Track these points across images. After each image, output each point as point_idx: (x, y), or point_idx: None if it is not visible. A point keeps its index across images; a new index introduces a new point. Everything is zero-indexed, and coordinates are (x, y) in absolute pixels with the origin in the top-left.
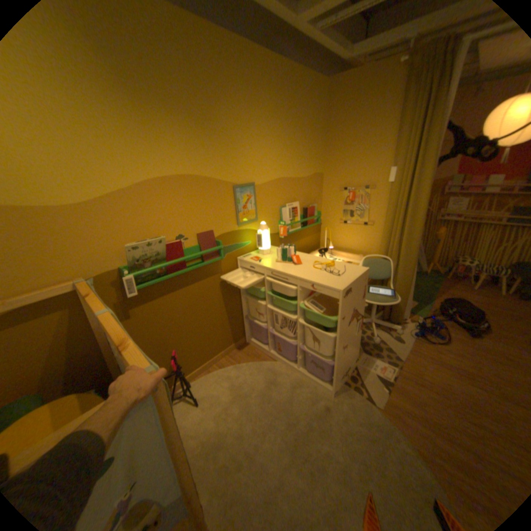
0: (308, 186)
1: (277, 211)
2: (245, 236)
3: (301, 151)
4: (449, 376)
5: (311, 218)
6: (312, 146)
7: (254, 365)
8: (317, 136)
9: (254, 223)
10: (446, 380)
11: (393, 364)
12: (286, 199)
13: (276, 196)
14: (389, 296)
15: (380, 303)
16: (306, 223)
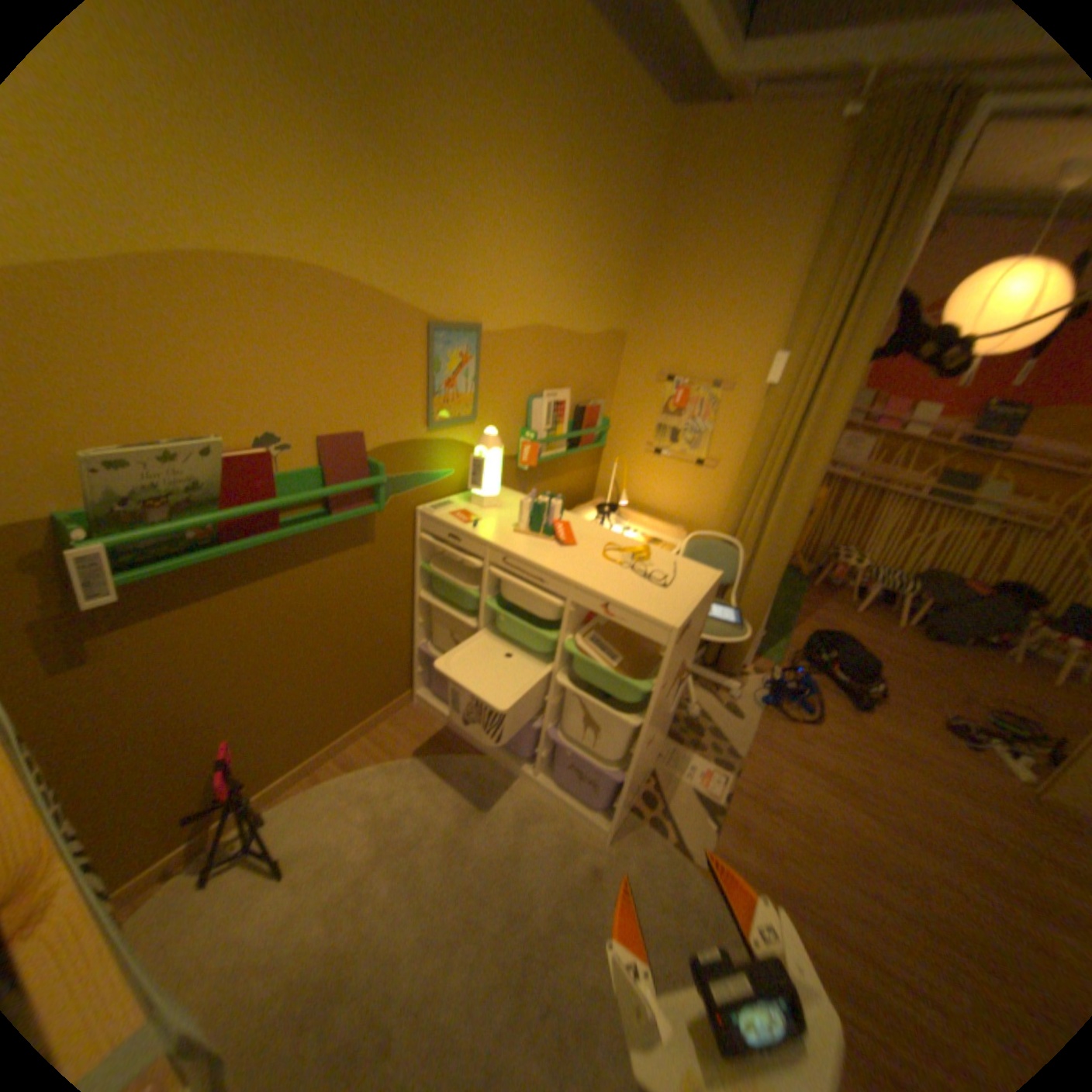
0: (595, 358)
1: (521, 406)
2: (442, 456)
3: (594, 272)
4: (821, 794)
5: (591, 432)
6: (617, 267)
7: (430, 766)
8: (630, 246)
9: (467, 427)
10: (818, 801)
11: (724, 765)
12: (546, 381)
13: (526, 369)
14: (732, 626)
15: (713, 639)
16: (578, 442)
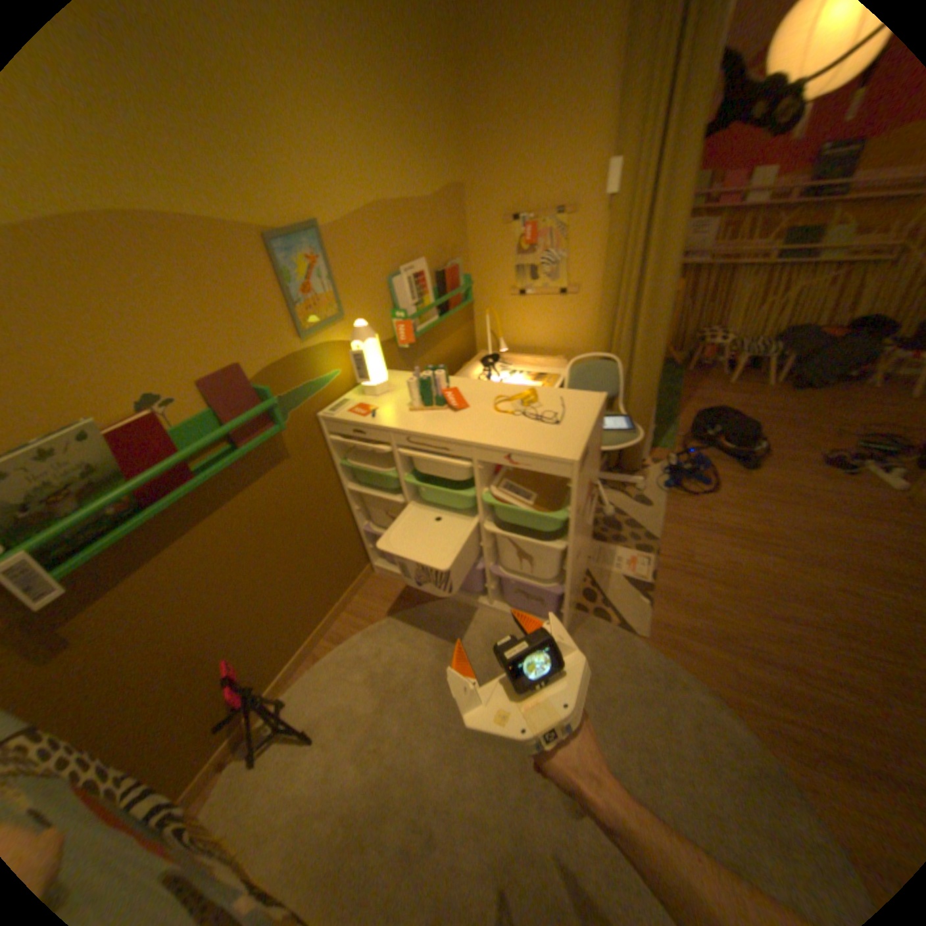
0: (440, 217)
1: (384, 287)
2: (325, 359)
3: (413, 127)
4: (730, 548)
5: (457, 292)
6: (434, 114)
7: (404, 619)
8: (441, 86)
9: (339, 324)
10: (728, 555)
11: (645, 548)
12: (400, 255)
13: (377, 249)
14: (625, 431)
15: (612, 448)
16: (448, 305)
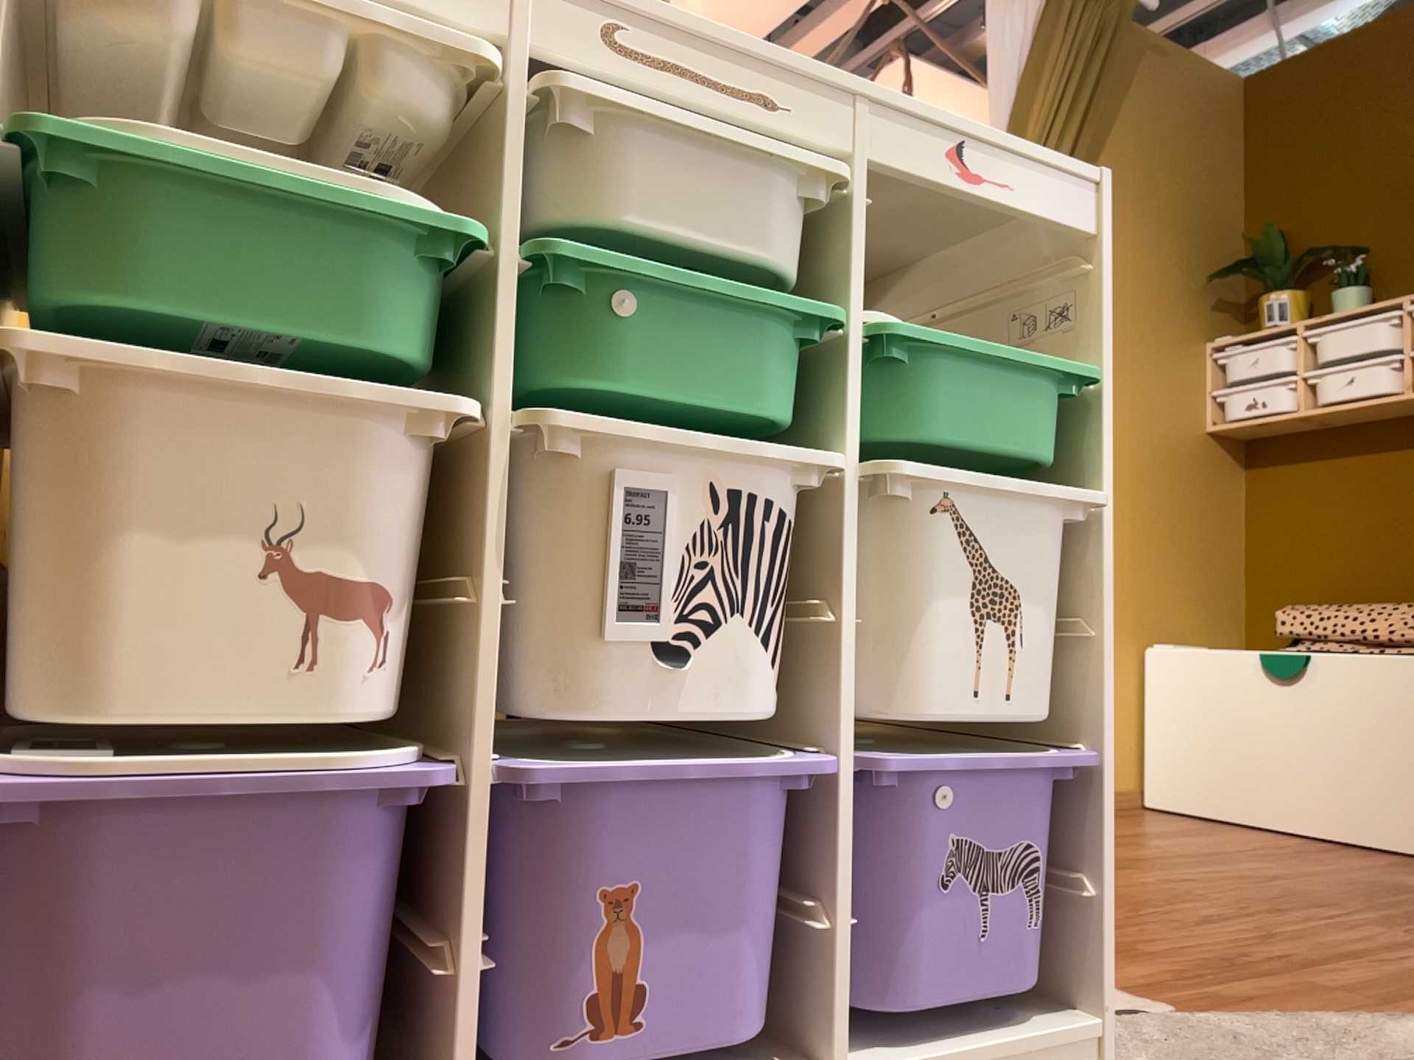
0: None
1: None
2: None
3: None
4: None
5: None
6: None
7: None
8: None
9: None
10: None
11: None
12: None
13: None
14: None
15: None
16: None
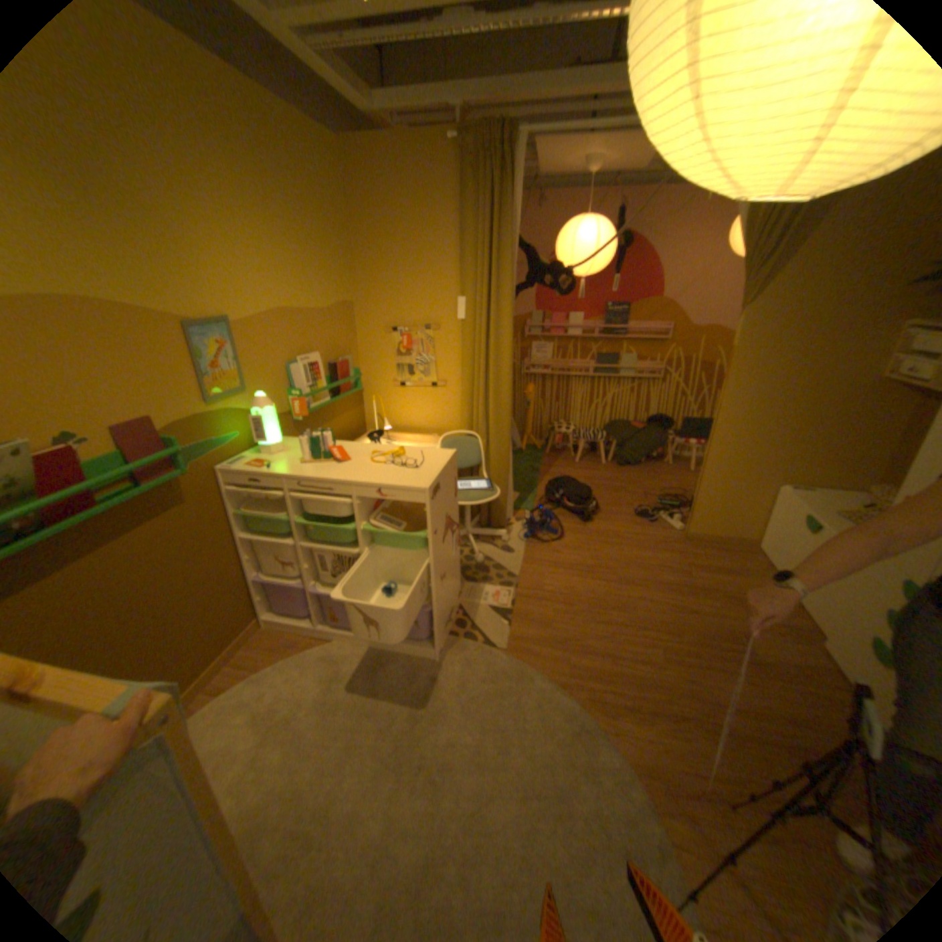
0: (333, 325)
1: (283, 372)
2: (226, 423)
3: (311, 262)
4: (569, 578)
5: (347, 381)
6: (329, 255)
7: (290, 664)
8: (334, 238)
9: (241, 396)
10: (568, 583)
11: (506, 584)
12: (298, 349)
13: (278, 343)
14: (486, 490)
15: (475, 503)
16: (339, 391)
